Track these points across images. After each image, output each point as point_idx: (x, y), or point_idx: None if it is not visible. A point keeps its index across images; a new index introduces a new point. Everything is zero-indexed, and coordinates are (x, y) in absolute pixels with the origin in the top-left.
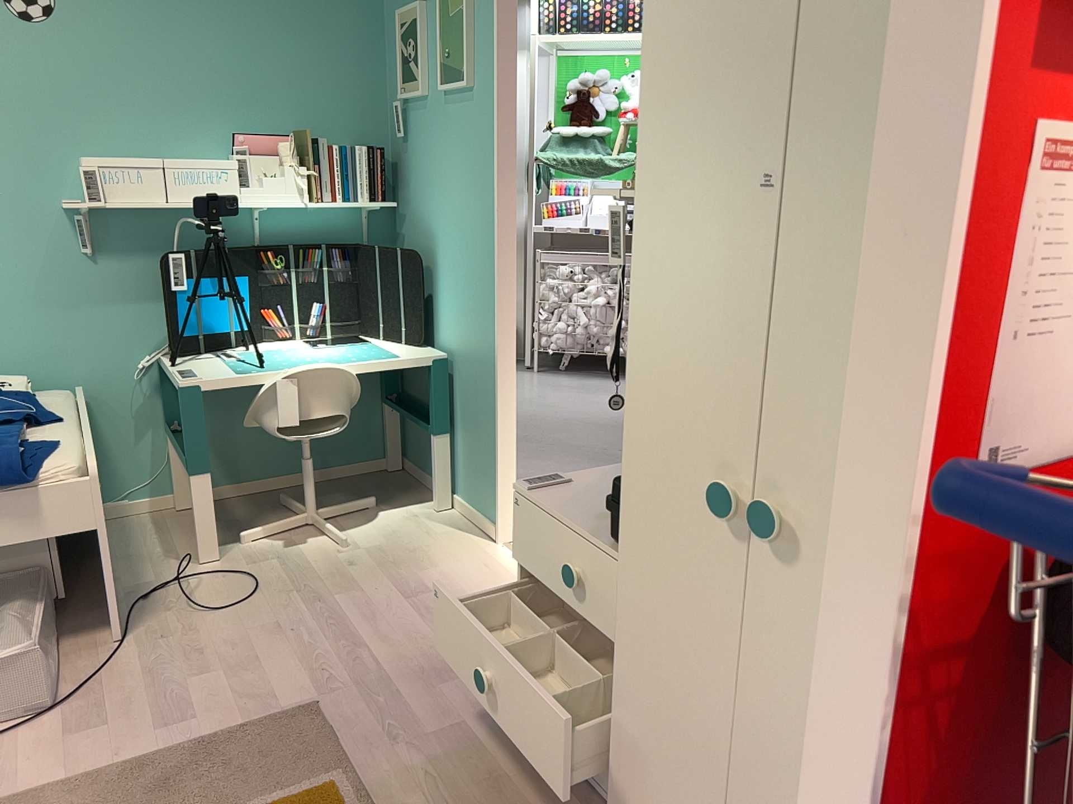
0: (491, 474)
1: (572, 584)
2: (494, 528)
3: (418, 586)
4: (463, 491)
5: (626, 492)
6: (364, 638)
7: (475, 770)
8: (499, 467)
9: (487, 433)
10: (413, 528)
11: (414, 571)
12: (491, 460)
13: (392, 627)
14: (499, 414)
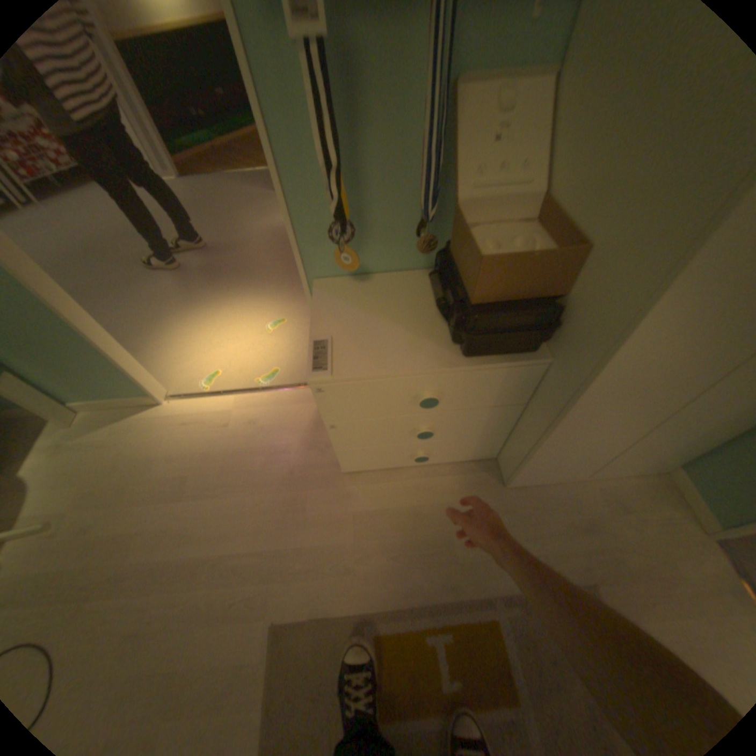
0: (107, 370)
1: (432, 405)
2: (147, 398)
3: (170, 484)
4: (76, 397)
5: (640, 332)
6: (209, 555)
7: (400, 525)
8: (116, 360)
9: (69, 345)
10: (74, 455)
11: (144, 479)
12: (97, 362)
13: (209, 525)
14: (74, 322)
